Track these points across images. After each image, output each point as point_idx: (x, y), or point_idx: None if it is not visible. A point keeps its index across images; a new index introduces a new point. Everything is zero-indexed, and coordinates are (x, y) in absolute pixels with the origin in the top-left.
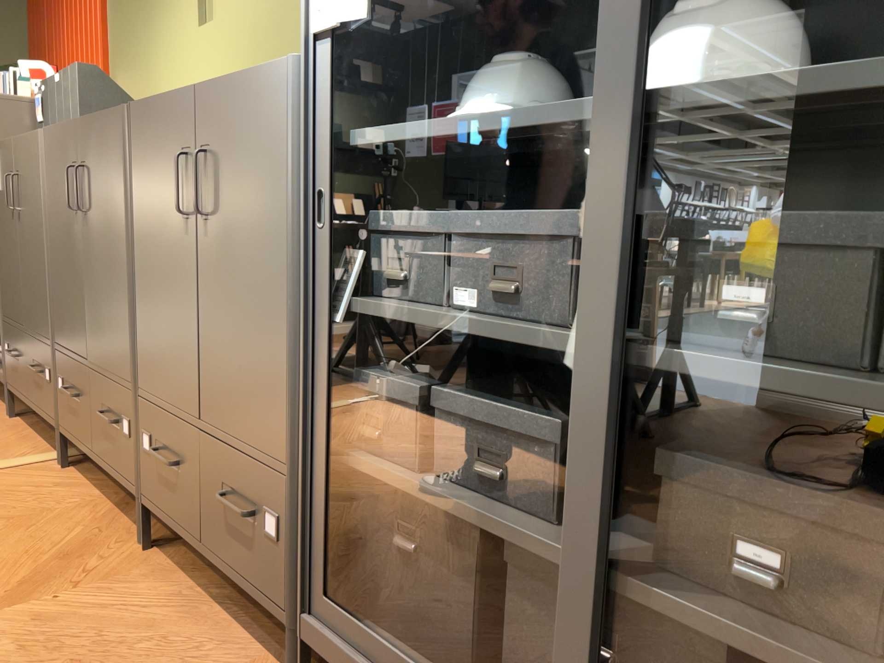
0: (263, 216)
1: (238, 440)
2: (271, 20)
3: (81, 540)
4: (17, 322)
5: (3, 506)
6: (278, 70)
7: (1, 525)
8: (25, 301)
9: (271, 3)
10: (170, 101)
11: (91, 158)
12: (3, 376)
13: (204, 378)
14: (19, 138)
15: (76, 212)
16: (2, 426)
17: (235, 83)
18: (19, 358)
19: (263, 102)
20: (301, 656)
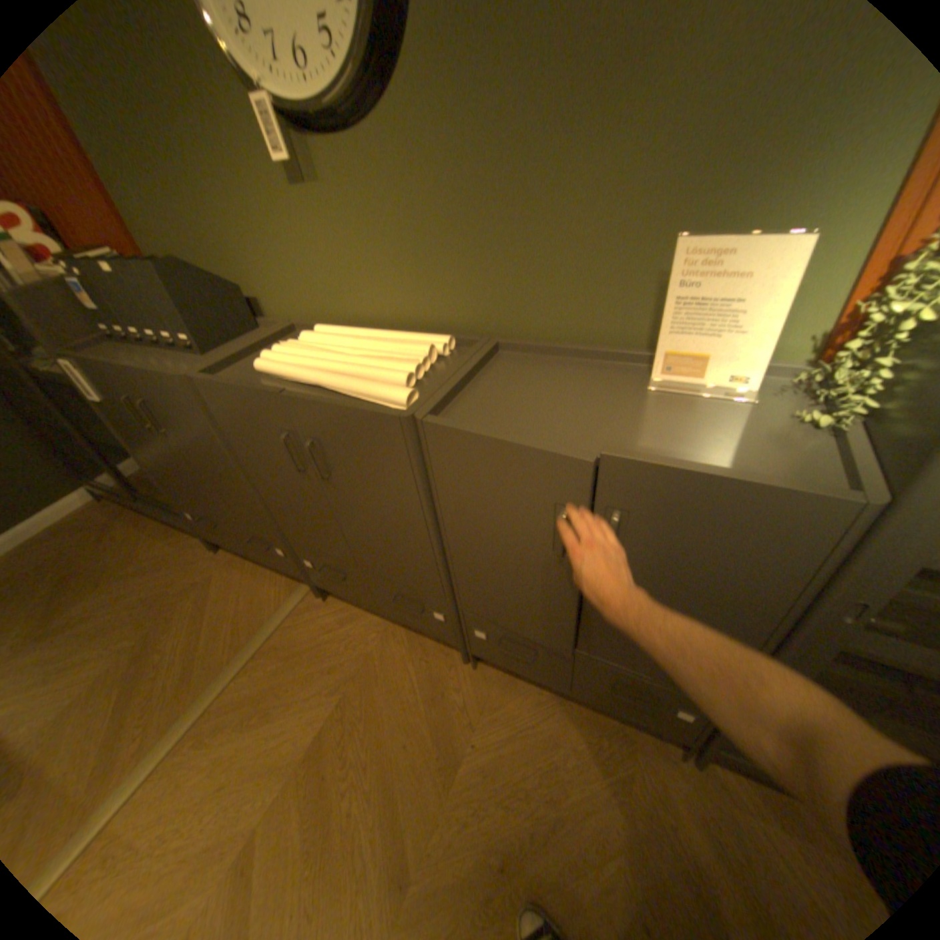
0: (738, 593)
1: (641, 675)
2: (442, 202)
3: (422, 675)
4: (200, 506)
5: (330, 664)
6: (832, 508)
7: (351, 686)
8: (210, 498)
9: (439, 178)
10: (532, 449)
11: (327, 439)
12: (187, 528)
13: (588, 636)
14: (121, 364)
15: (305, 471)
16: (219, 566)
17: (711, 484)
18: (216, 528)
19: (778, 521)
20: (707, 760)
